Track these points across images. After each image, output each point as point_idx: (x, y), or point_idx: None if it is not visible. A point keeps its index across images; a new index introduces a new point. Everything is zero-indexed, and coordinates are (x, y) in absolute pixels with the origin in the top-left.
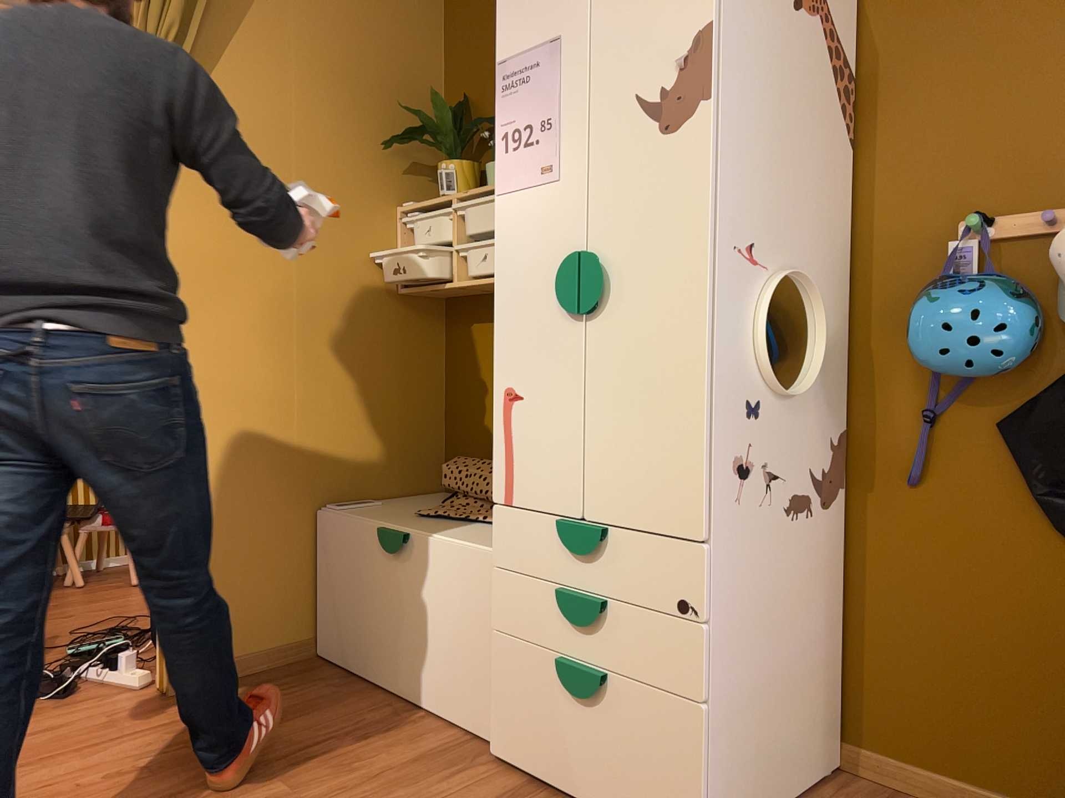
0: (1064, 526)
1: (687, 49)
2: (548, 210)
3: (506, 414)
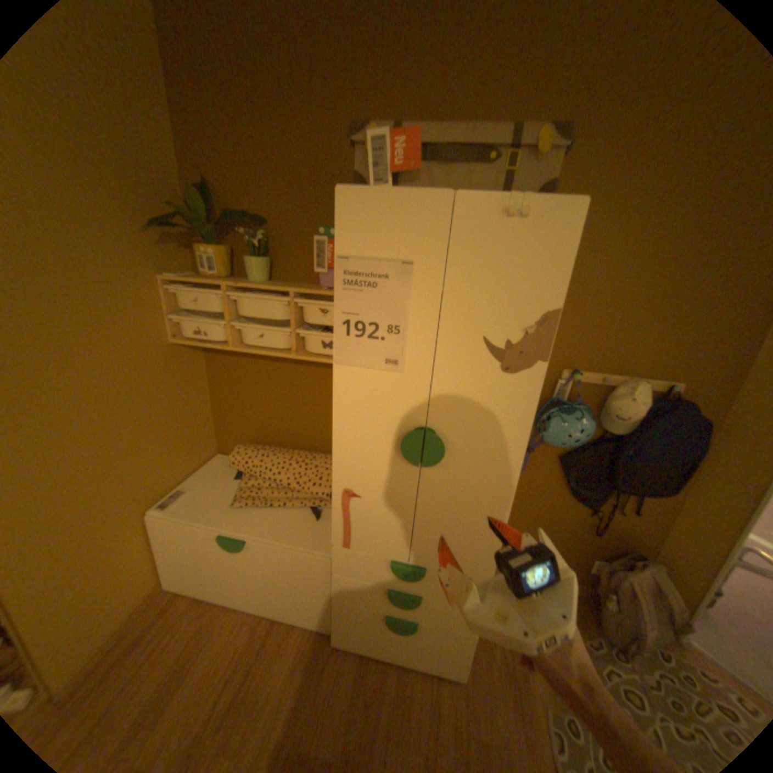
0: (578, 498)
1: (536, 321)
2: (391, 392)
3: (345, 503)
